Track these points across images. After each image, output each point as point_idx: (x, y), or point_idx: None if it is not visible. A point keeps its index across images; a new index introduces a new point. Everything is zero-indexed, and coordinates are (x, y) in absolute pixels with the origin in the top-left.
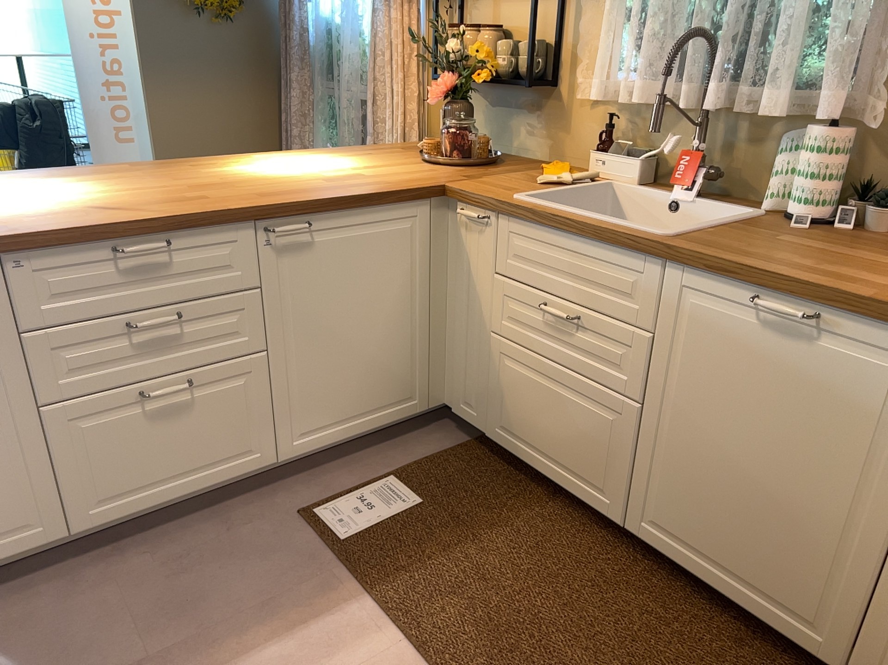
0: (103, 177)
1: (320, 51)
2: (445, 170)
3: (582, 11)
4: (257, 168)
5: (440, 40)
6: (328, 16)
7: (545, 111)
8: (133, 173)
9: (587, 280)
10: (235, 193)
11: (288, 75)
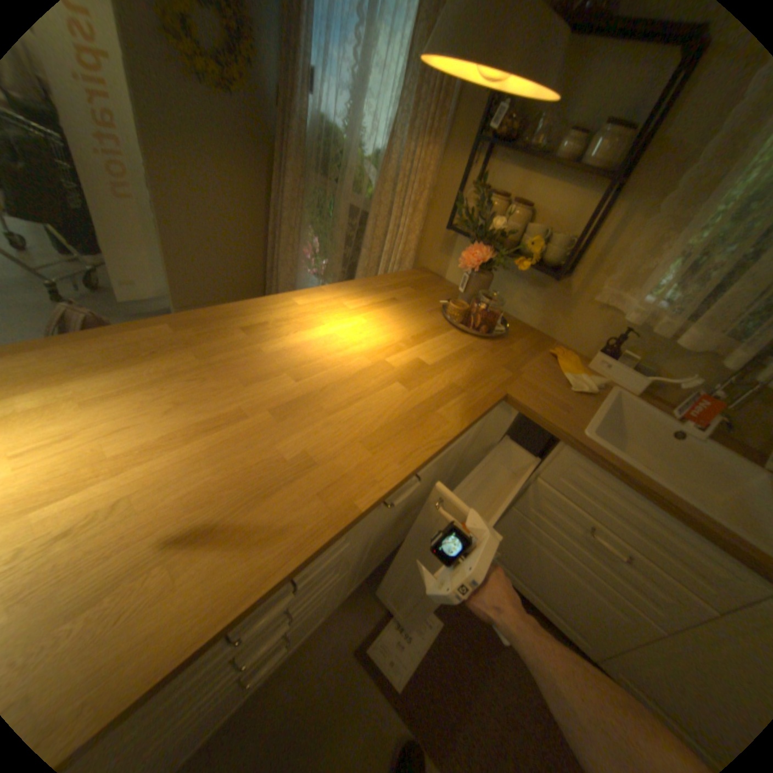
0: (144, 370)
1: (316, 146)
2: (476, 344)
3: (634, 221)
4: (316, 340)
5: (483, 207)
6: (327, 112)
7: (551, 290)
8: (181, 354)
9: (661, 544)
10: (333, 434)
11: (280, 158)
